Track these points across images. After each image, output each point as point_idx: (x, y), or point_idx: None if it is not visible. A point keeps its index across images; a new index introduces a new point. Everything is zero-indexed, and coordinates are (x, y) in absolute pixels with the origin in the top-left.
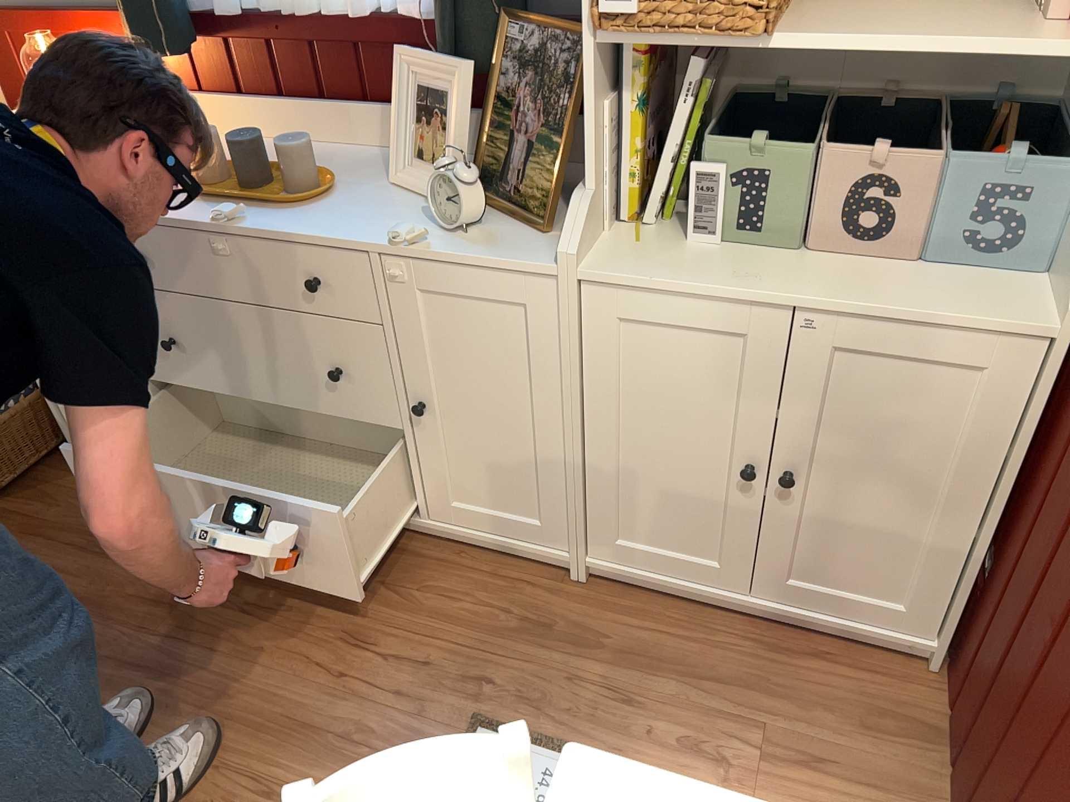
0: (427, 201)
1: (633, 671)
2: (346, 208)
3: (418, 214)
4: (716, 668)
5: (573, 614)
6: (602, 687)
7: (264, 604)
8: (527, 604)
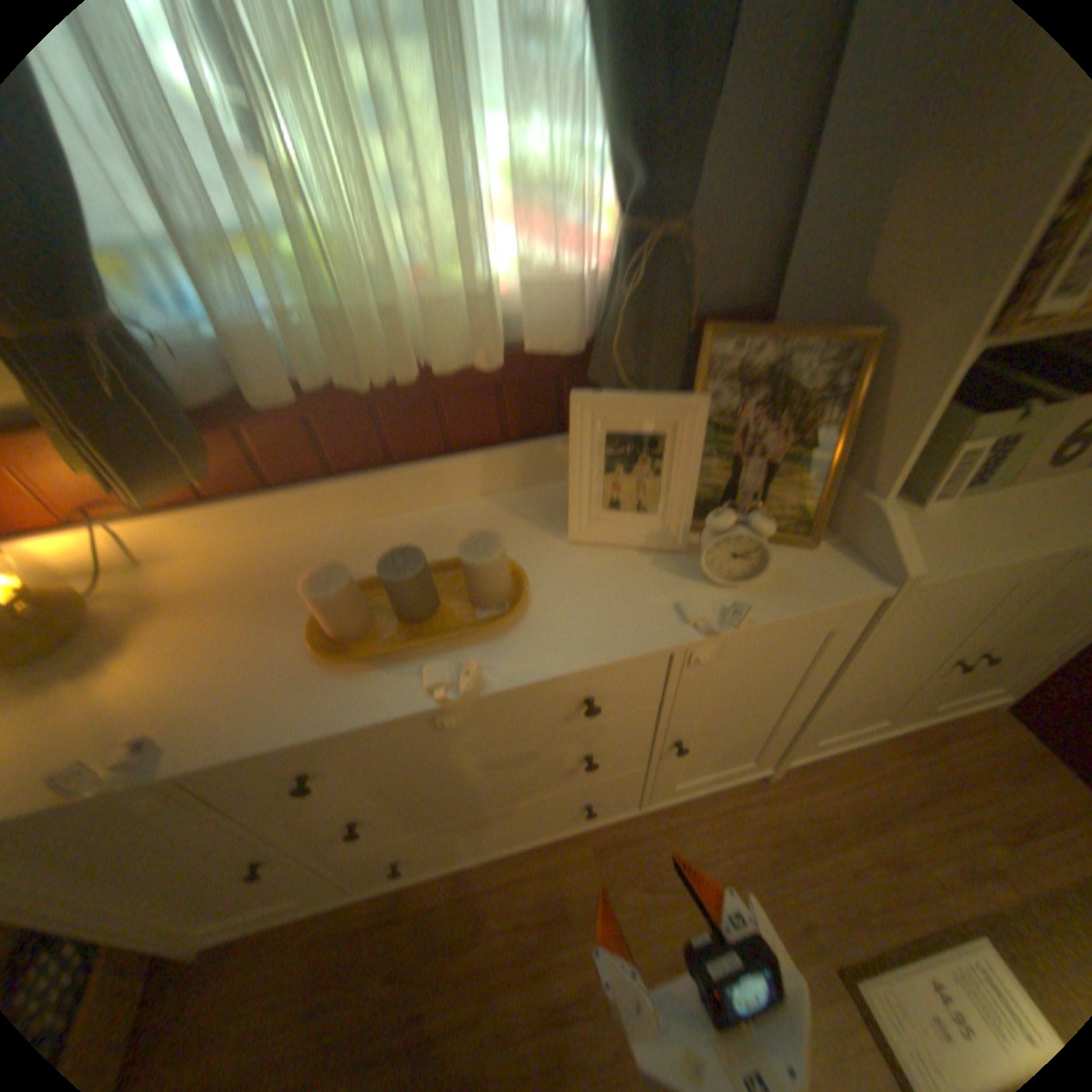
0: (637, 548)
1: (885, 841)
2: (561, 593)
3: (650, 569)
4: (920, 798)
5: (801, 817)
6: (884, 873)
7: (567, 1007)
8: (765, 831)
